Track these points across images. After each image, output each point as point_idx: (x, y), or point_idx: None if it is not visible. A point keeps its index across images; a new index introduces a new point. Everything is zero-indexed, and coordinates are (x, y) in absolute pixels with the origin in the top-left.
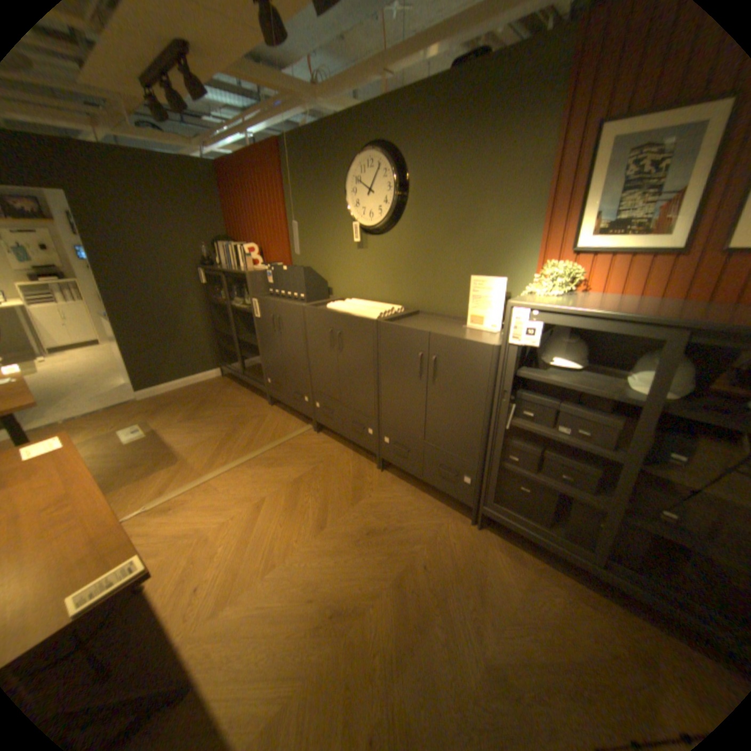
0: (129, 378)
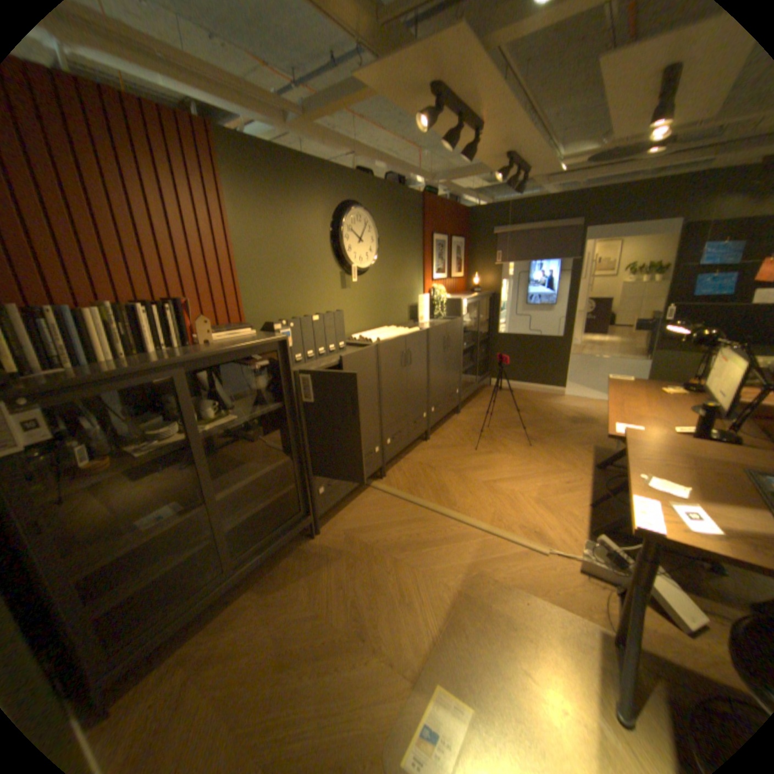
0: None
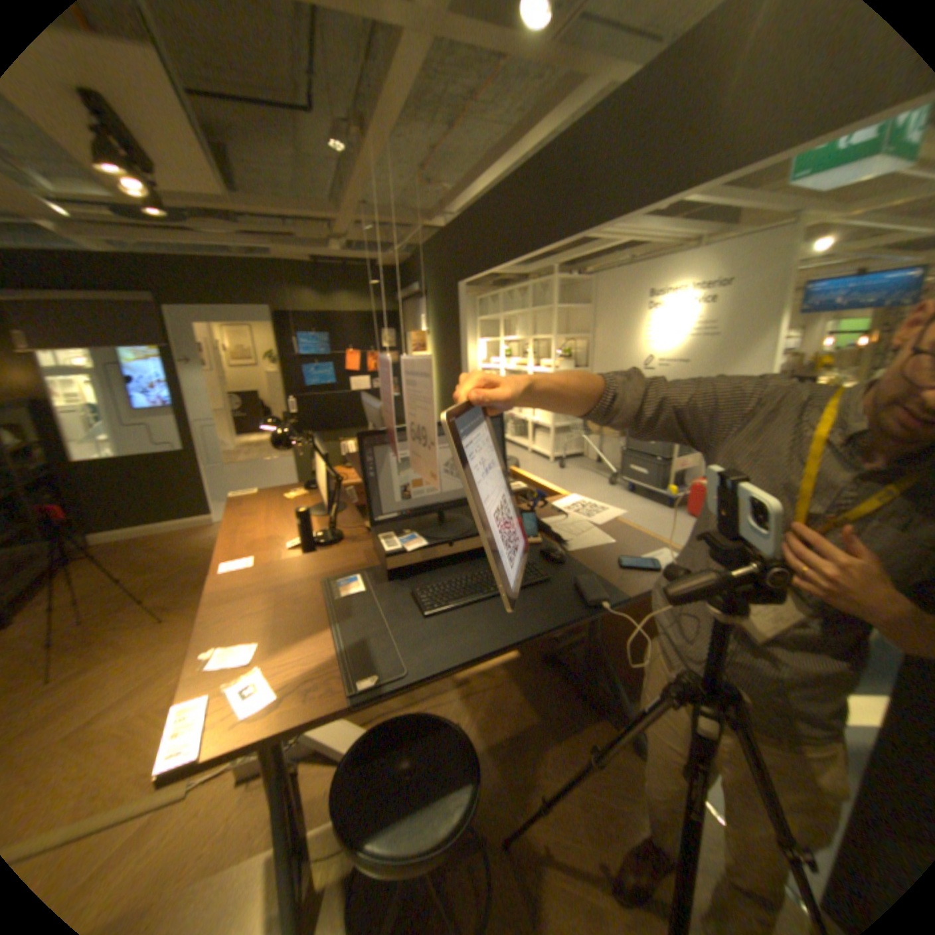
0: None
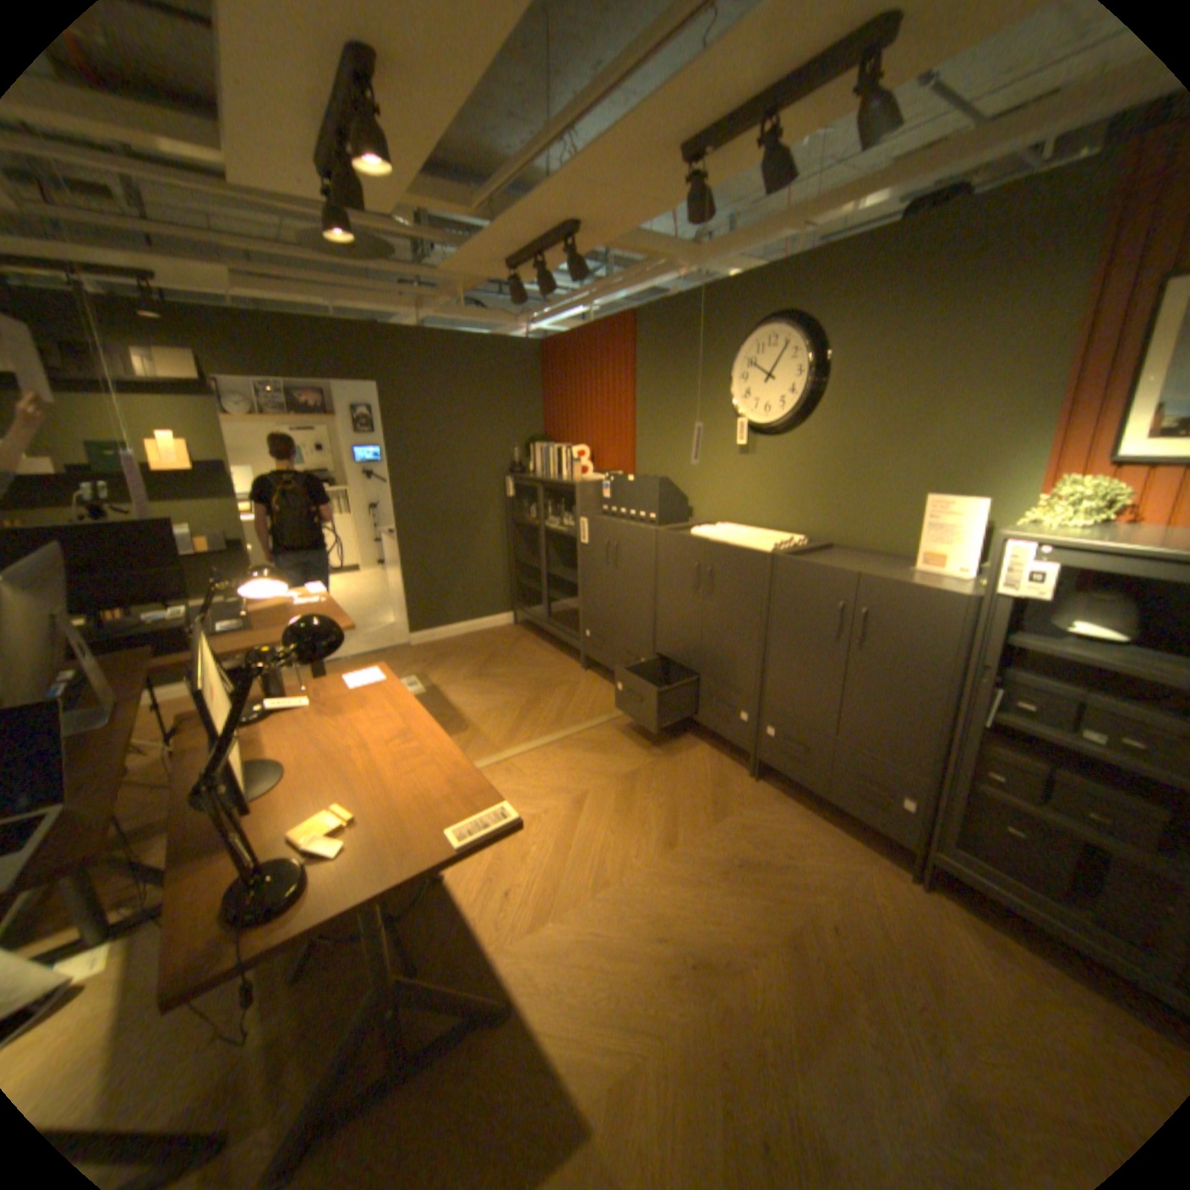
0: (406, 615)
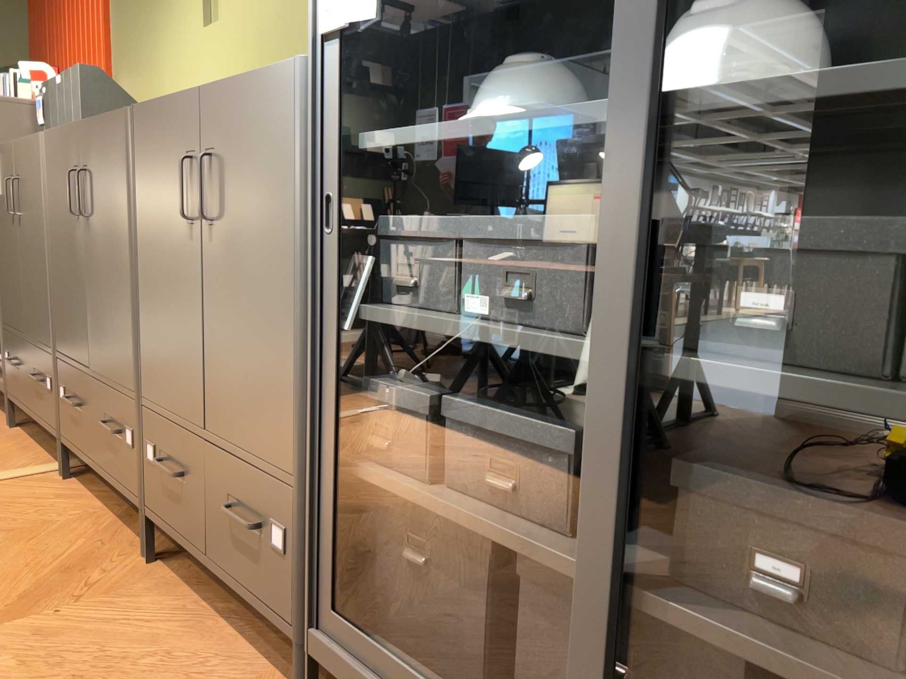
0: None
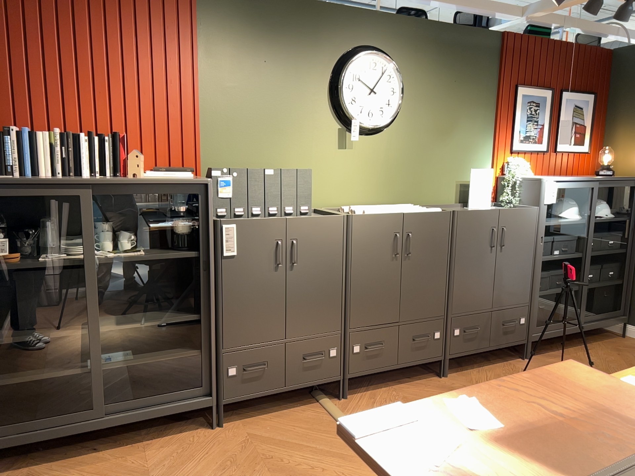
0: None
